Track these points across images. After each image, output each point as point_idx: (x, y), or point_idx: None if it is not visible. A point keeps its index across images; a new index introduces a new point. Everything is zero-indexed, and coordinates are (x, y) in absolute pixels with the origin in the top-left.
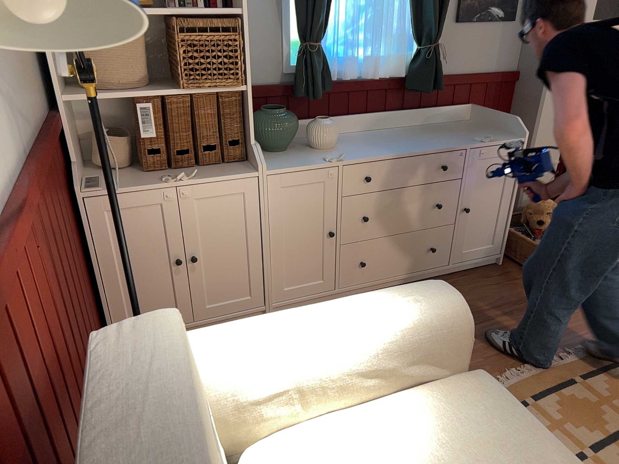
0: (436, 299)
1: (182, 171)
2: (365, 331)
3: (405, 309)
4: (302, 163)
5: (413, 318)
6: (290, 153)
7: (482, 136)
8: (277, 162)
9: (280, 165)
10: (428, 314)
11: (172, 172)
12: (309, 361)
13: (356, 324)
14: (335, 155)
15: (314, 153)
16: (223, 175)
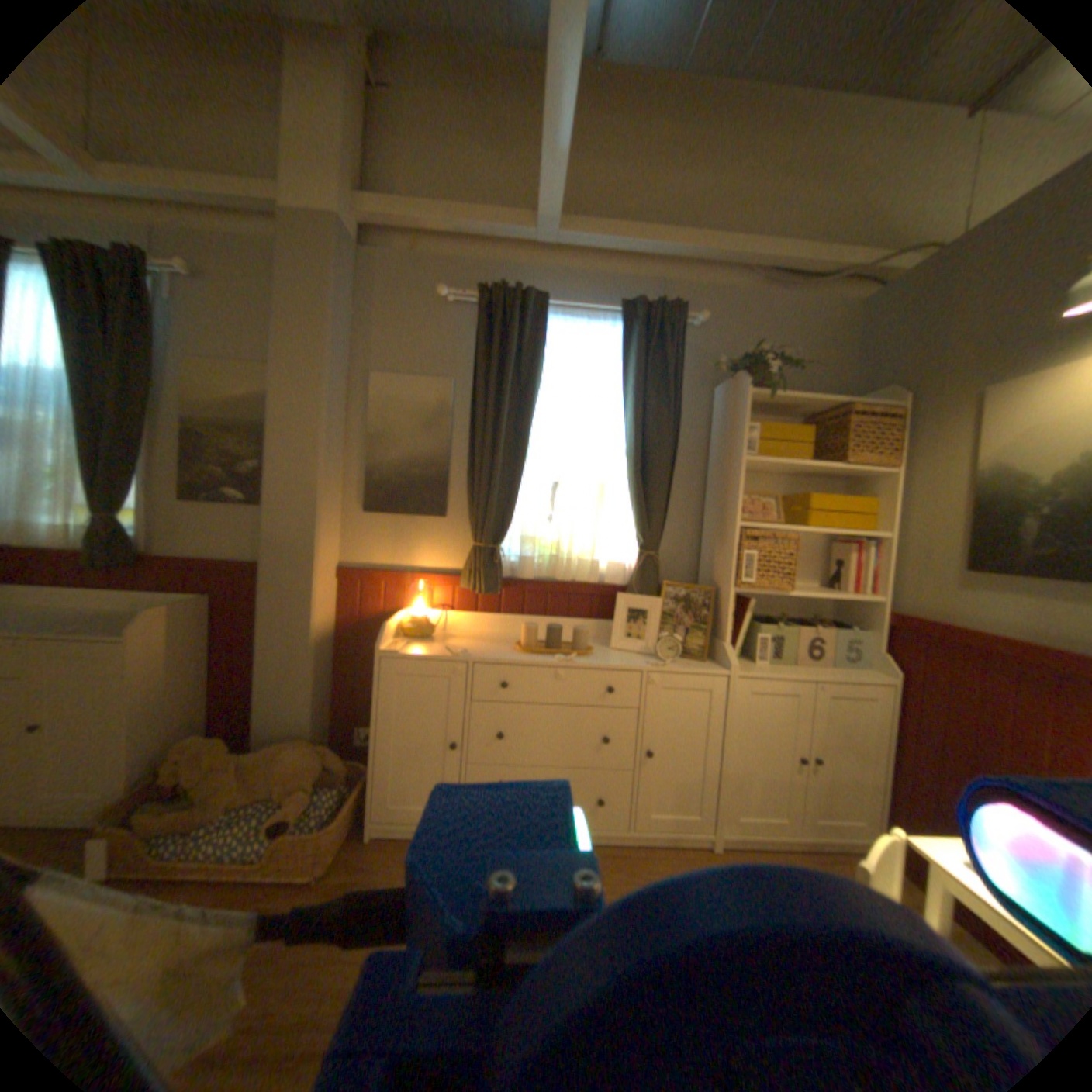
0: None
1: None
2: None
3: None
4: None
5: None
6: None
7: (89, 629)
8: None
9: None
10: None
11: None
12: None
13: None
14: None
15: None
16: None
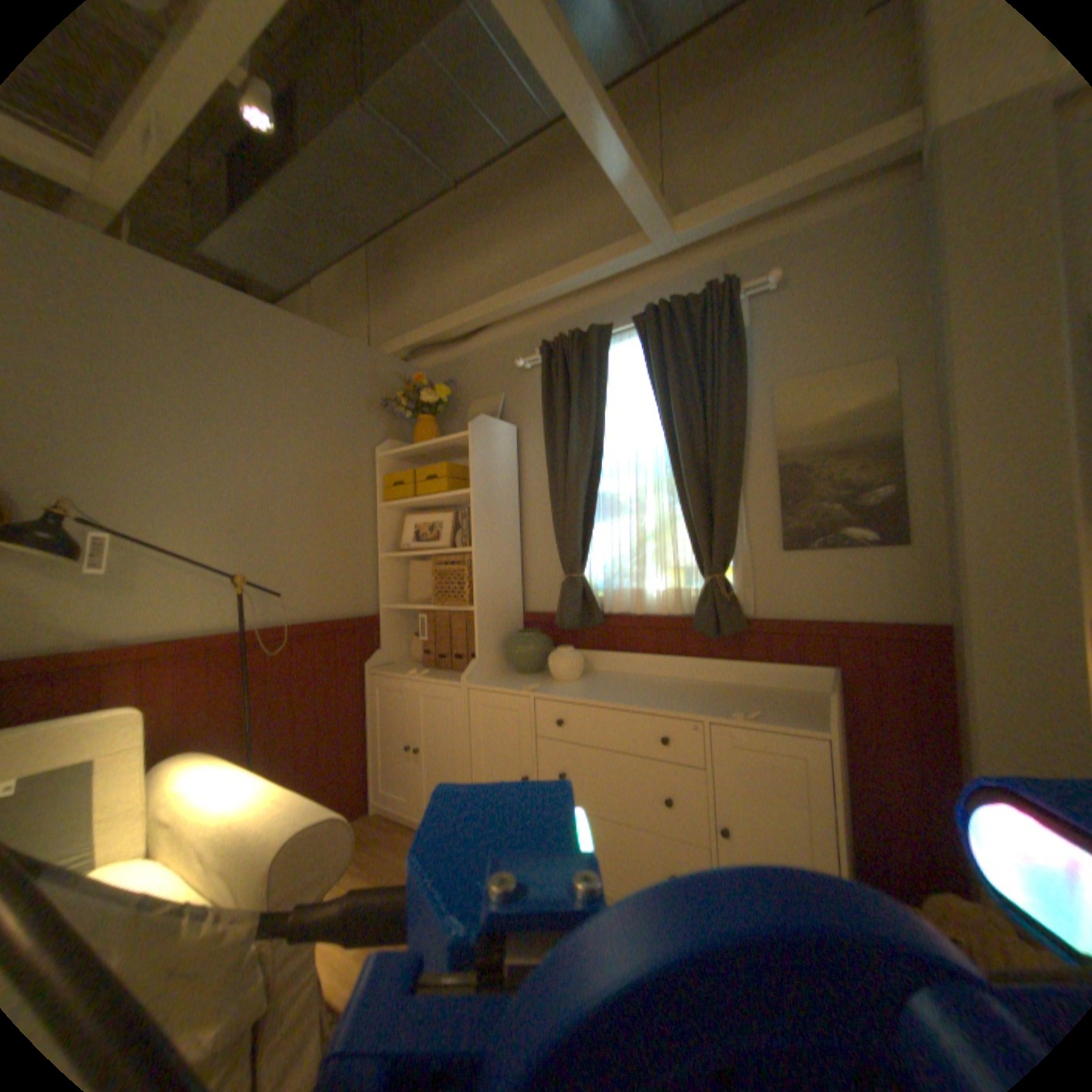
0: (287, 822)
1: (436, 671)
2: (228, 810)
3: (265, 813)
4: (506, 685)
5: (253, 823)
6: (526, 677)
7: (758, 711)
8: (495, 680)
9: (488, 683)
10: (263, 828)
11: (432, 670)
12: (192, 809)
13: (235, 802)
14: (534, 685)
15: (539, 681)
16: (444, 679)
